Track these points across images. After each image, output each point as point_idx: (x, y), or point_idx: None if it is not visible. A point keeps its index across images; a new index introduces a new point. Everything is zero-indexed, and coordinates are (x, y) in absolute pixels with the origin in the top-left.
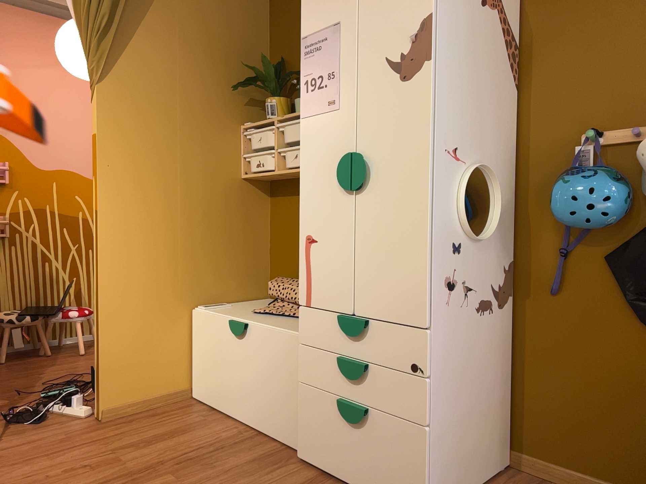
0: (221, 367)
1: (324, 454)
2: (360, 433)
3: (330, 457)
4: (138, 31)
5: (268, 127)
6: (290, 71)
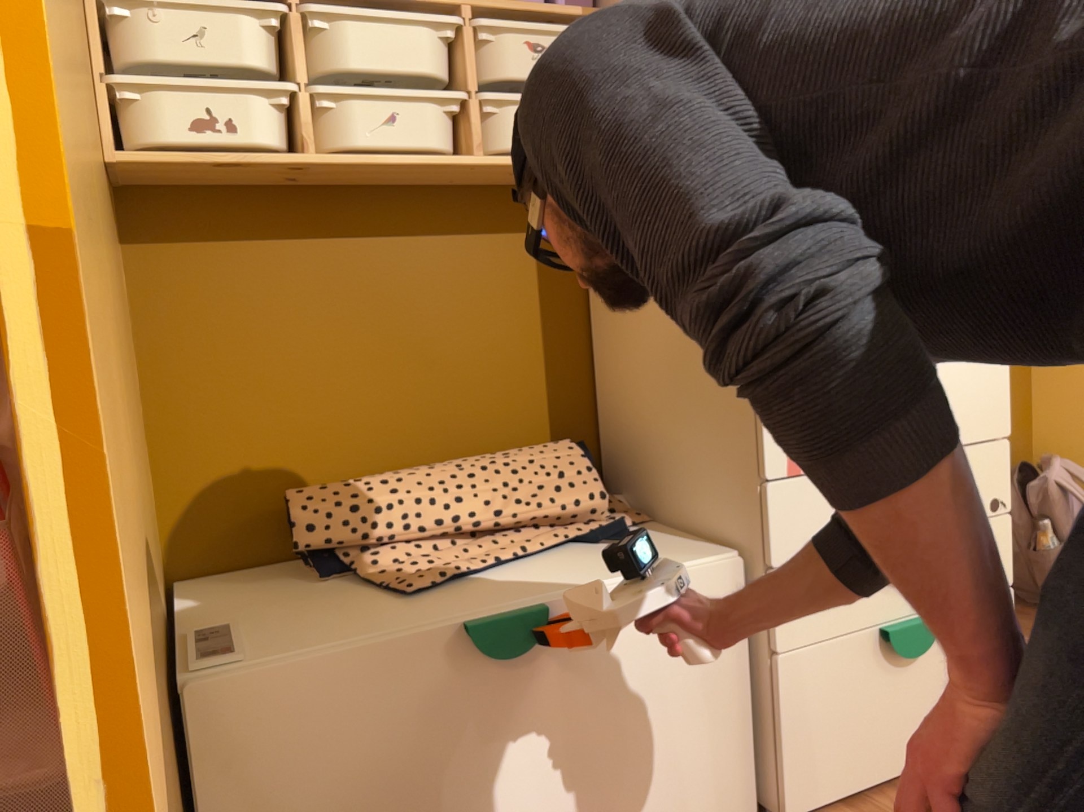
0: (416, 805)
1: (853, 760)
2: (921, 664)
3: (867, 754)
4: None
5: (270, 5)
6: None
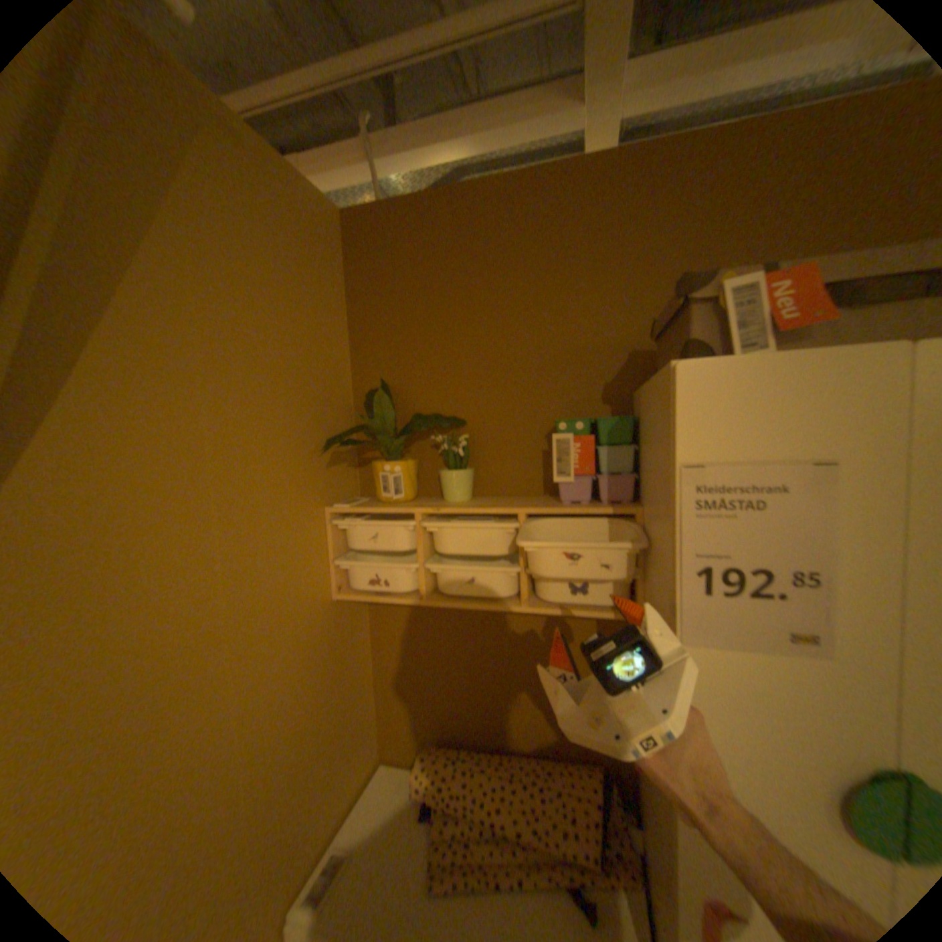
0: None
1: None
2: None
3: None
4: (84, 348)
5: (404, 524)
6: (402, 403)
